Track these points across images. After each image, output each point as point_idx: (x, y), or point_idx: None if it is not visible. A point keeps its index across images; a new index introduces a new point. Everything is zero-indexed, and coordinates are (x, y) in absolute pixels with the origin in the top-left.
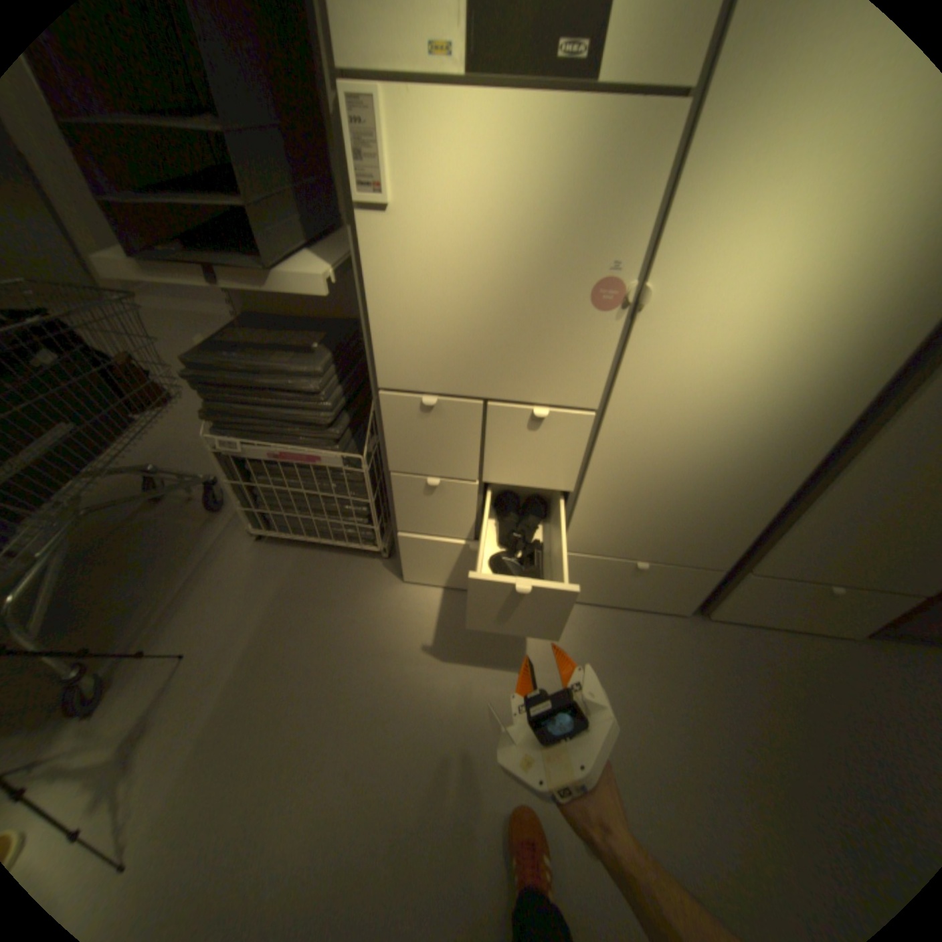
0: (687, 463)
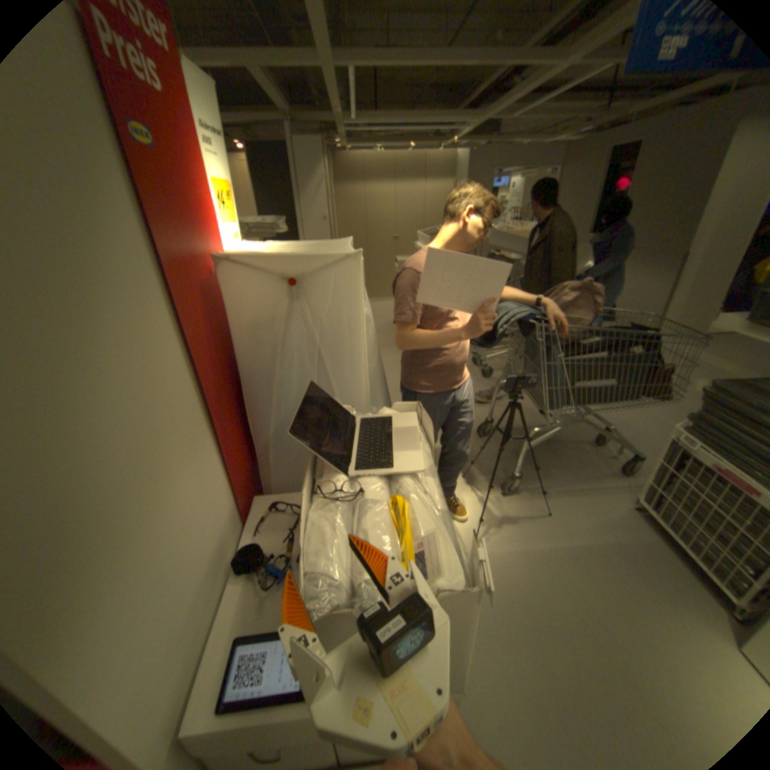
0: None
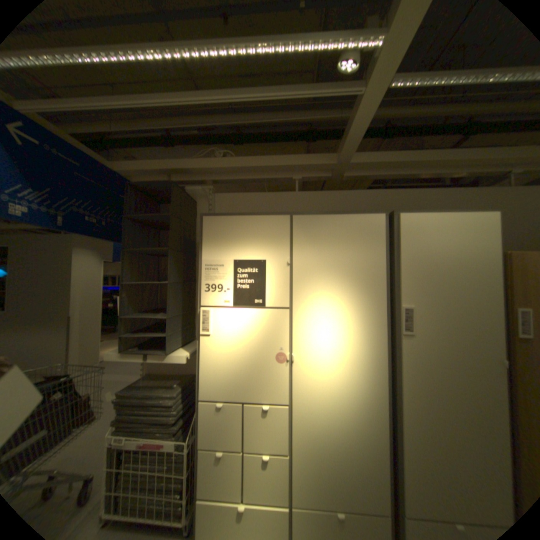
0: (334, 431)
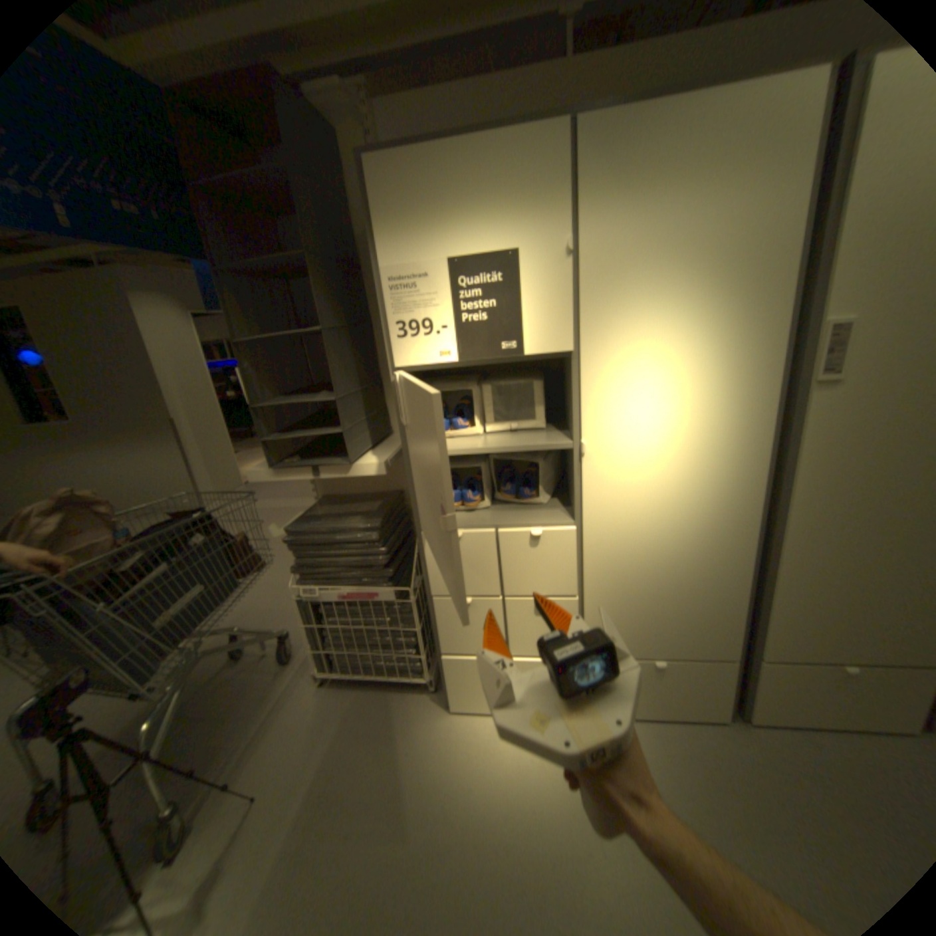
0: (656, 558)
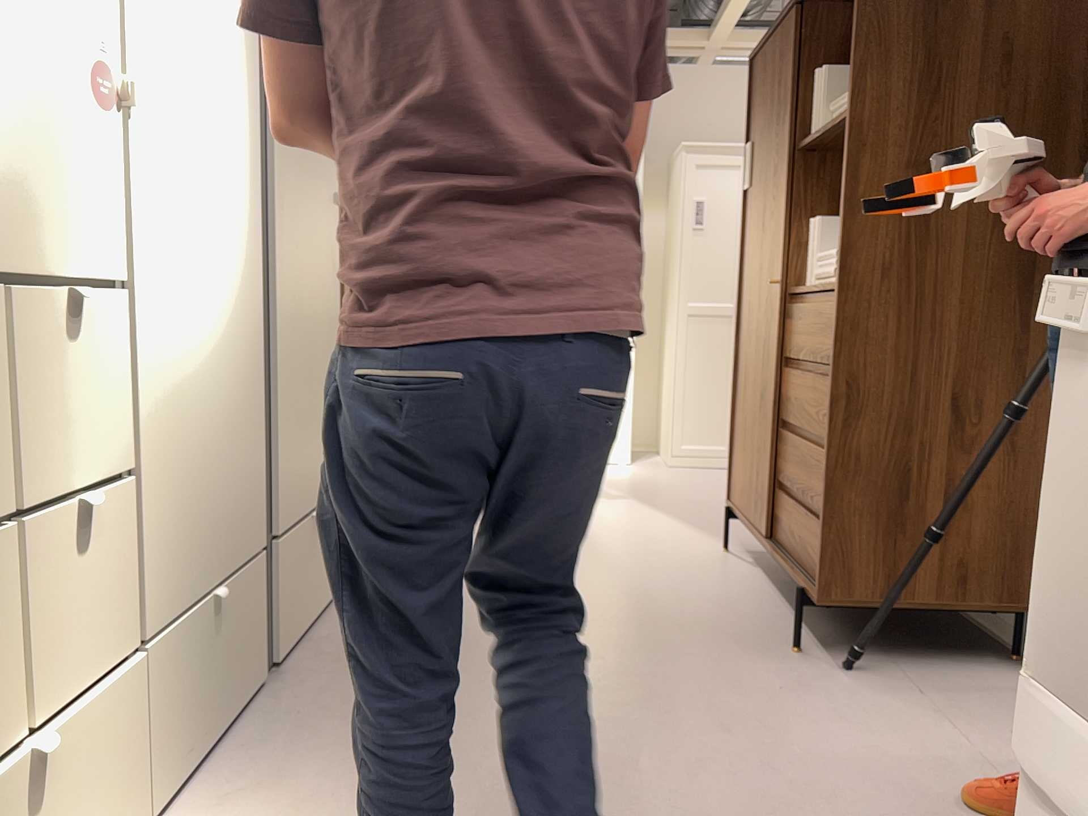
0: (197, 361)
